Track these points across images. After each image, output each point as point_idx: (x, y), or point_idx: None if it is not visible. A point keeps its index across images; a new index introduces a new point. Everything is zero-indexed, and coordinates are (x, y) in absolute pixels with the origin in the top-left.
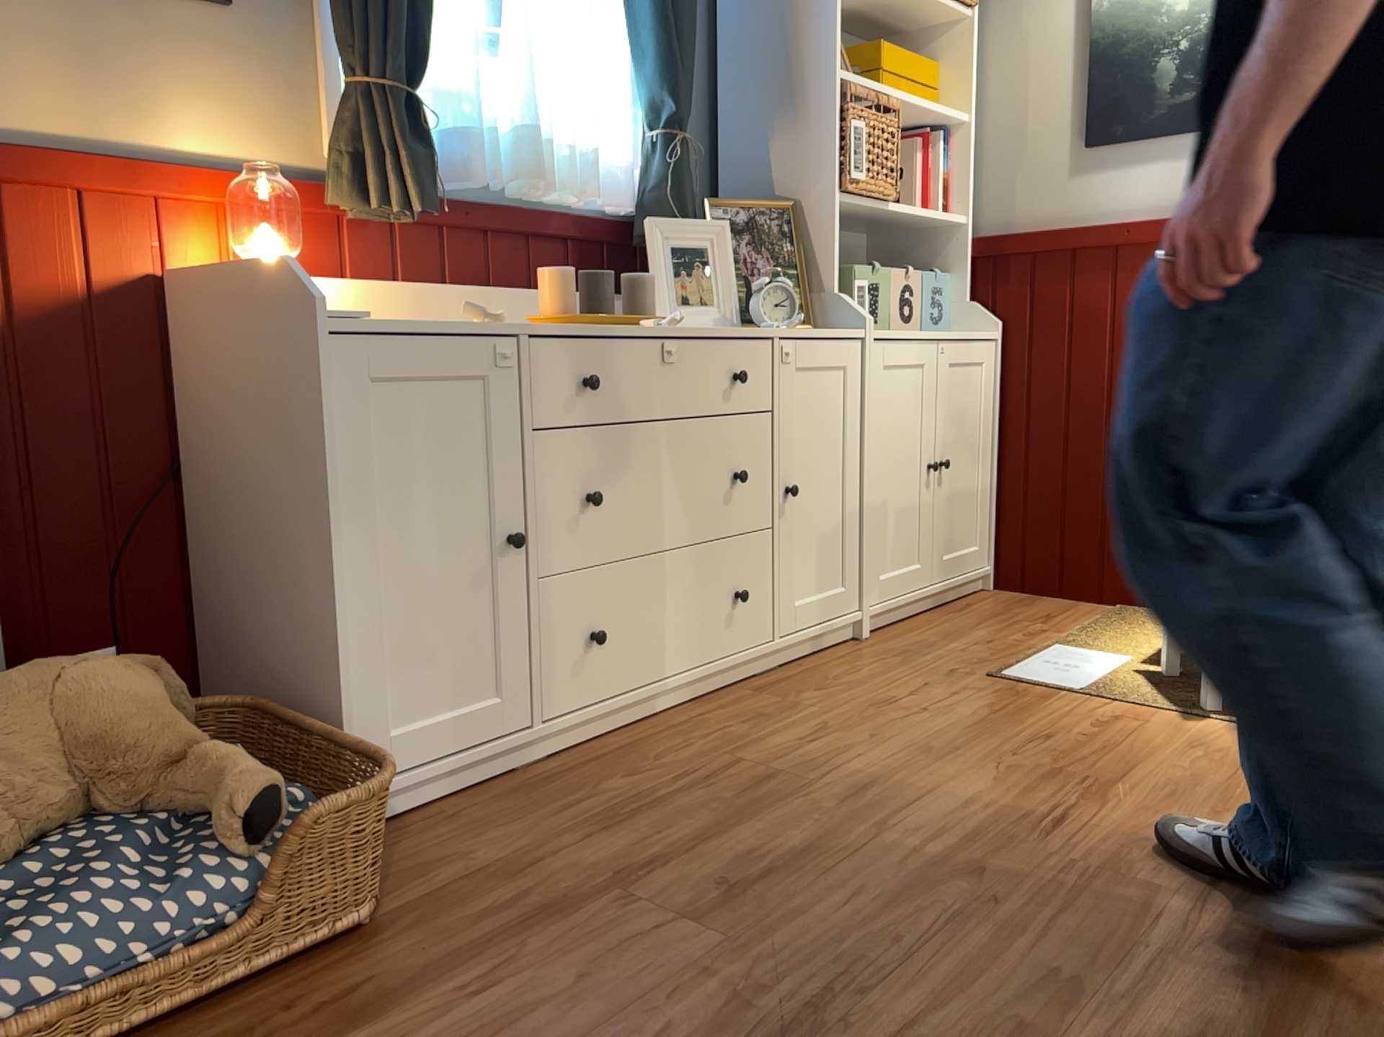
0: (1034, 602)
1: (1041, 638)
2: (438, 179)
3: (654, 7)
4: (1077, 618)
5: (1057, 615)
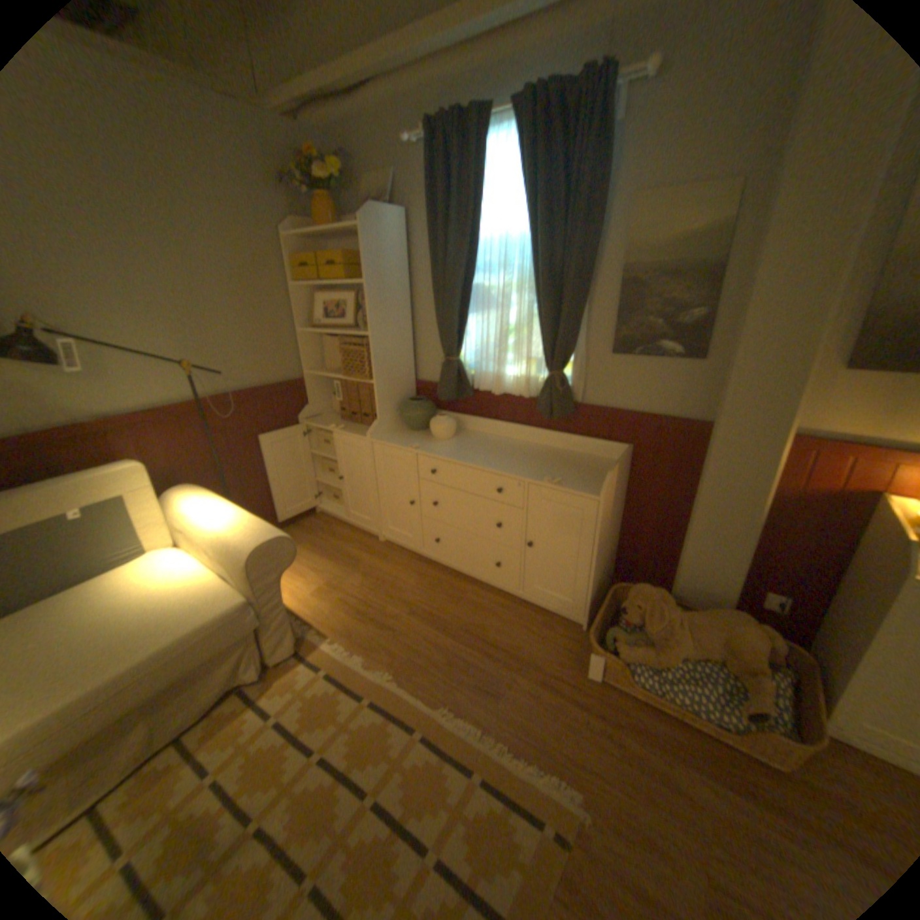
0: None
1: None
2: None
3: None
4: None
5: None
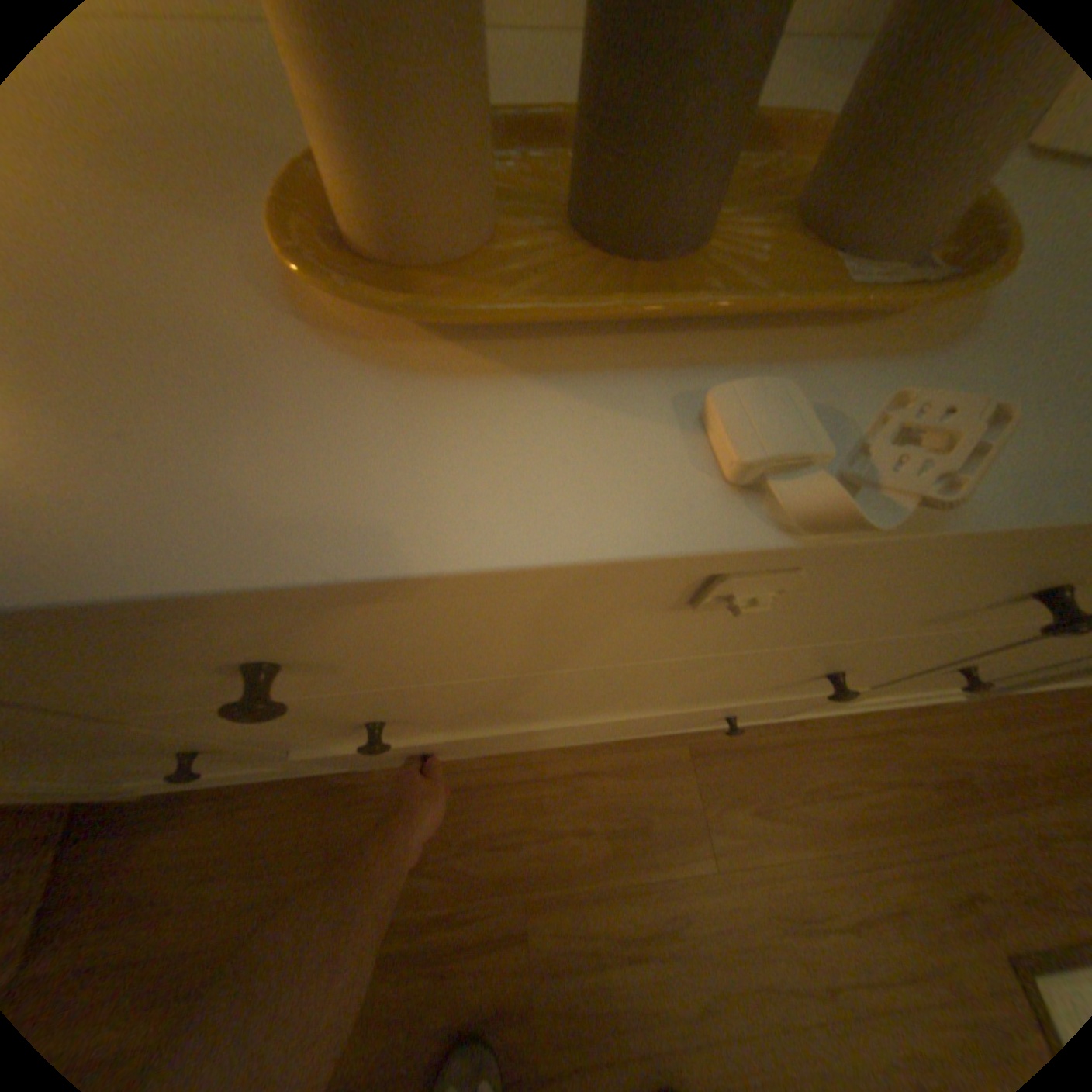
0: None
1: None
2: None
3: None
4: None
5: None
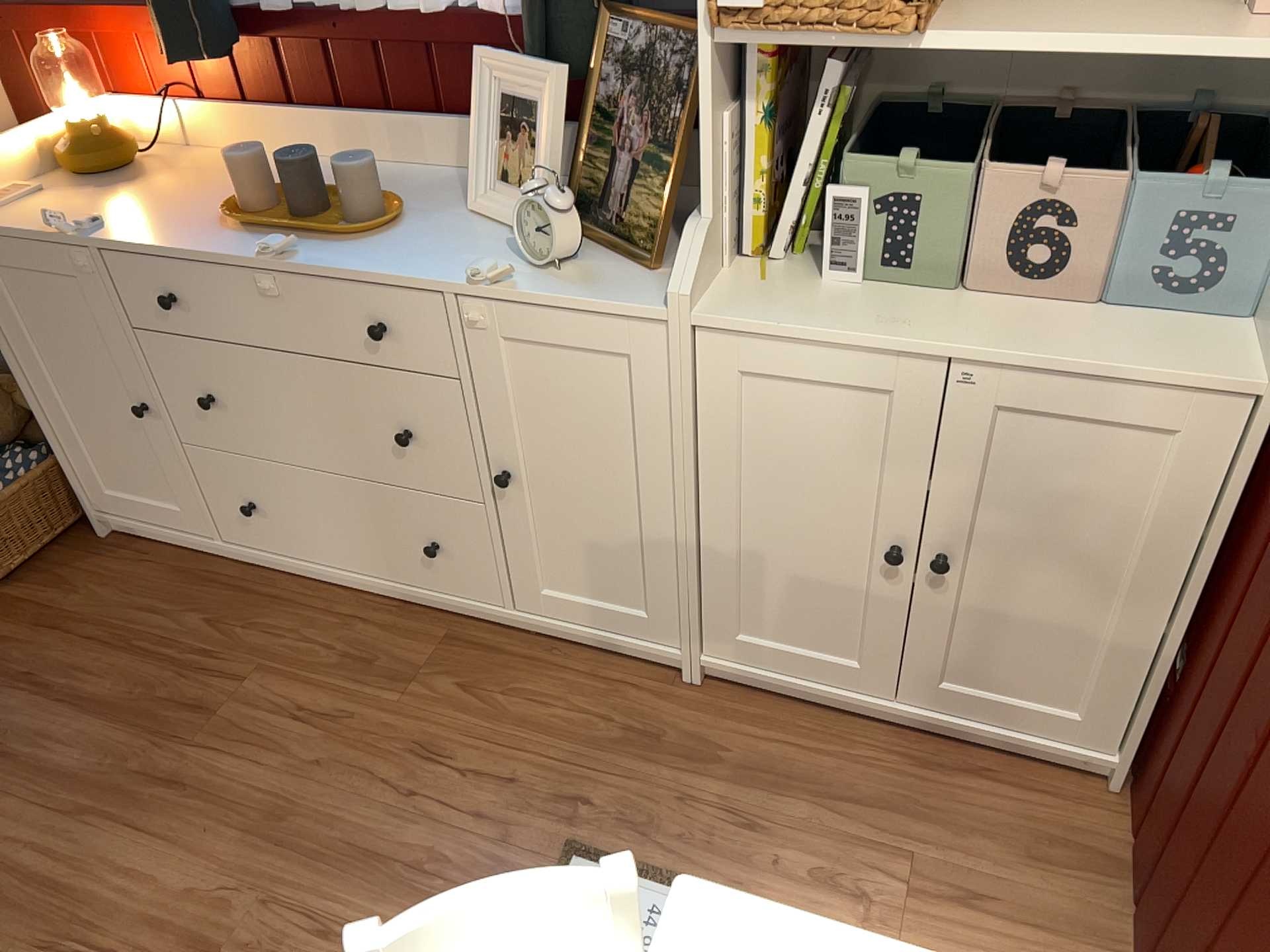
0: (1063, 869)
1: (807, 899)
2: None
3: None
4: (988, 949)
5: (989, 914)
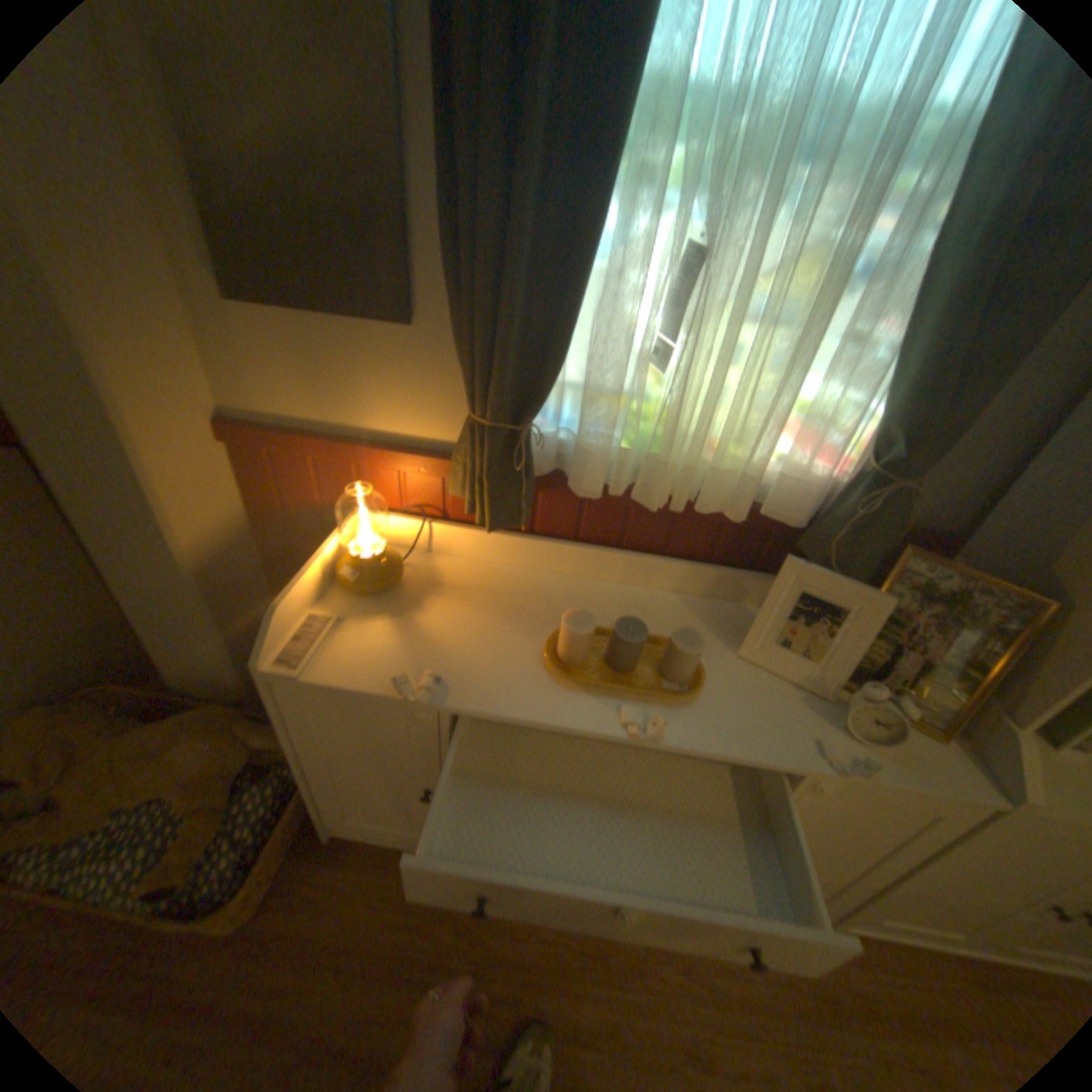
0: None
1: None
2: (572, 474)
3: (946, 319)
4: None
5: None
